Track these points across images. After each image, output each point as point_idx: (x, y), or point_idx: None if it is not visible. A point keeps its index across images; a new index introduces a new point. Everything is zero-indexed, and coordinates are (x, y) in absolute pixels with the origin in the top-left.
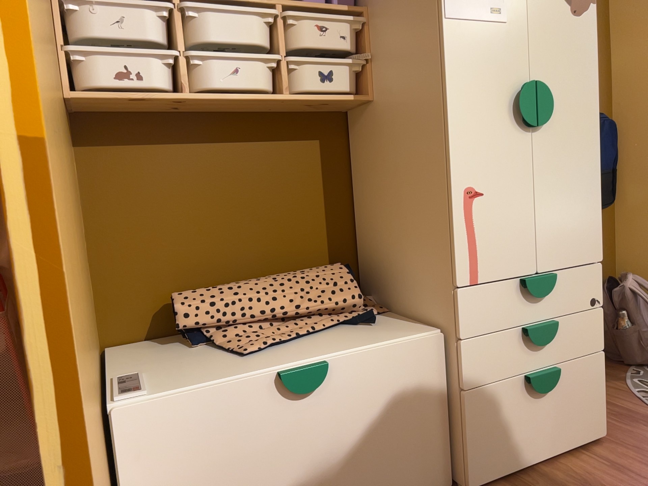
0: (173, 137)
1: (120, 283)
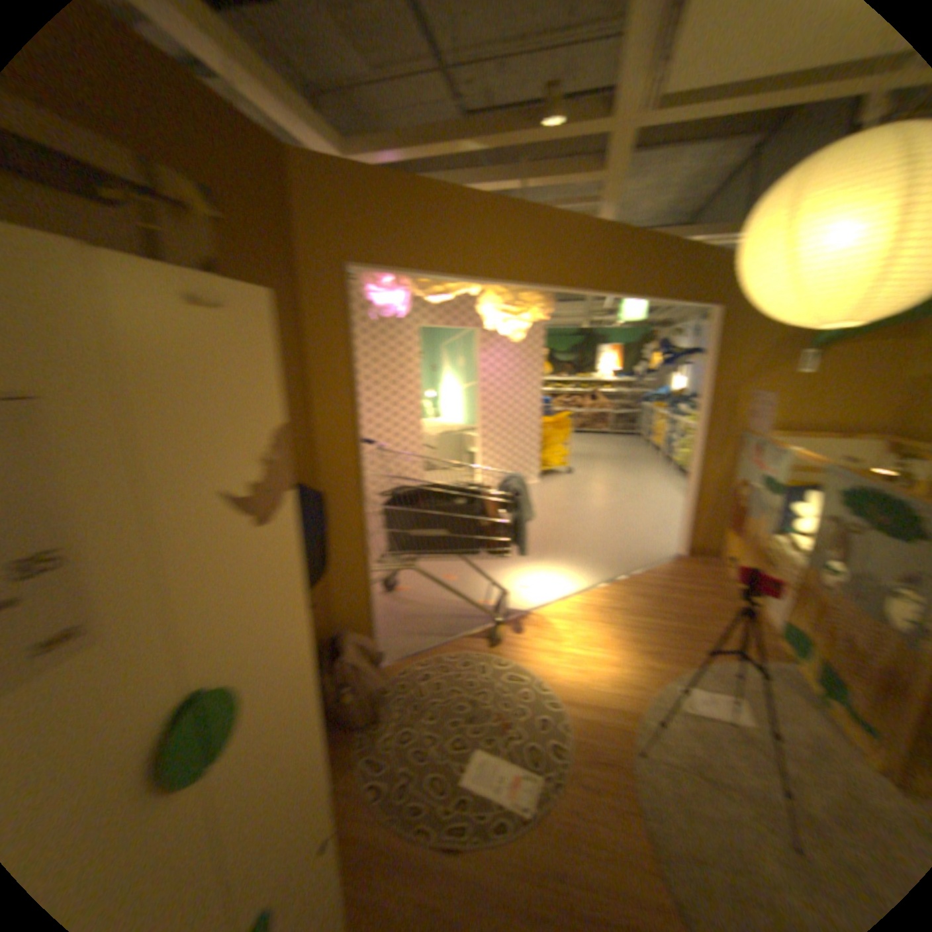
0: None
1: None
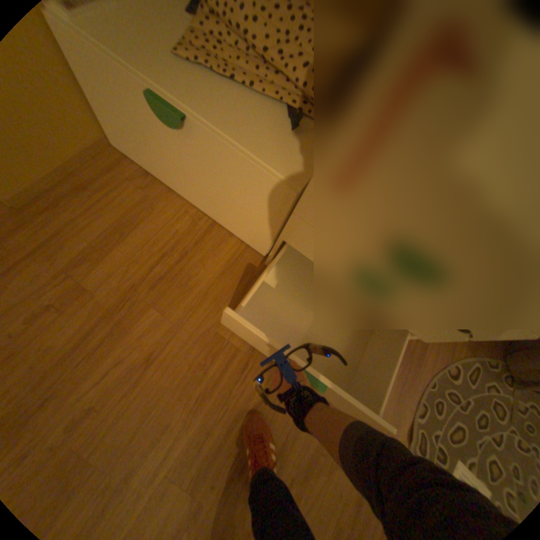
0: None
1: None
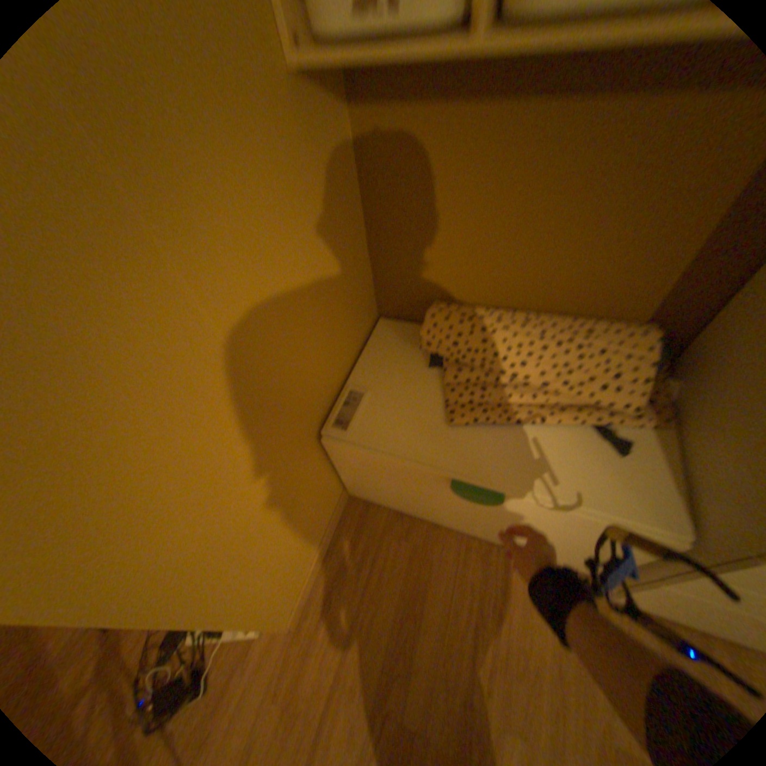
0: (478, 82)
1: (393, 270)
